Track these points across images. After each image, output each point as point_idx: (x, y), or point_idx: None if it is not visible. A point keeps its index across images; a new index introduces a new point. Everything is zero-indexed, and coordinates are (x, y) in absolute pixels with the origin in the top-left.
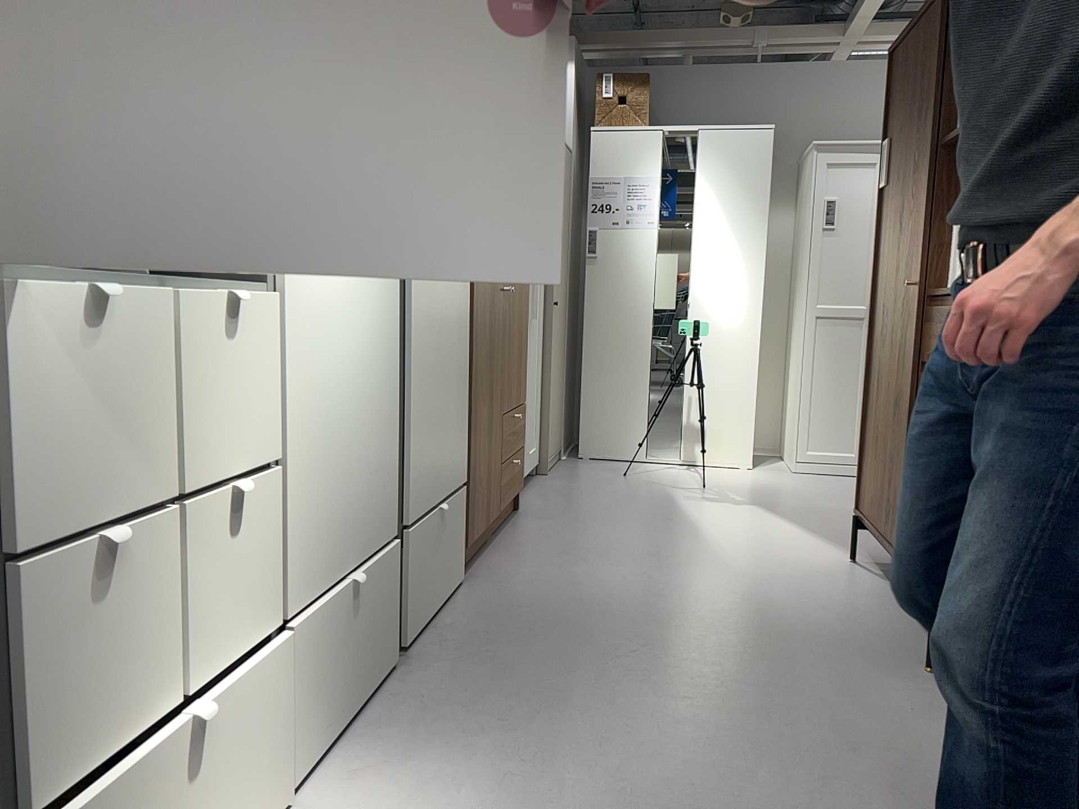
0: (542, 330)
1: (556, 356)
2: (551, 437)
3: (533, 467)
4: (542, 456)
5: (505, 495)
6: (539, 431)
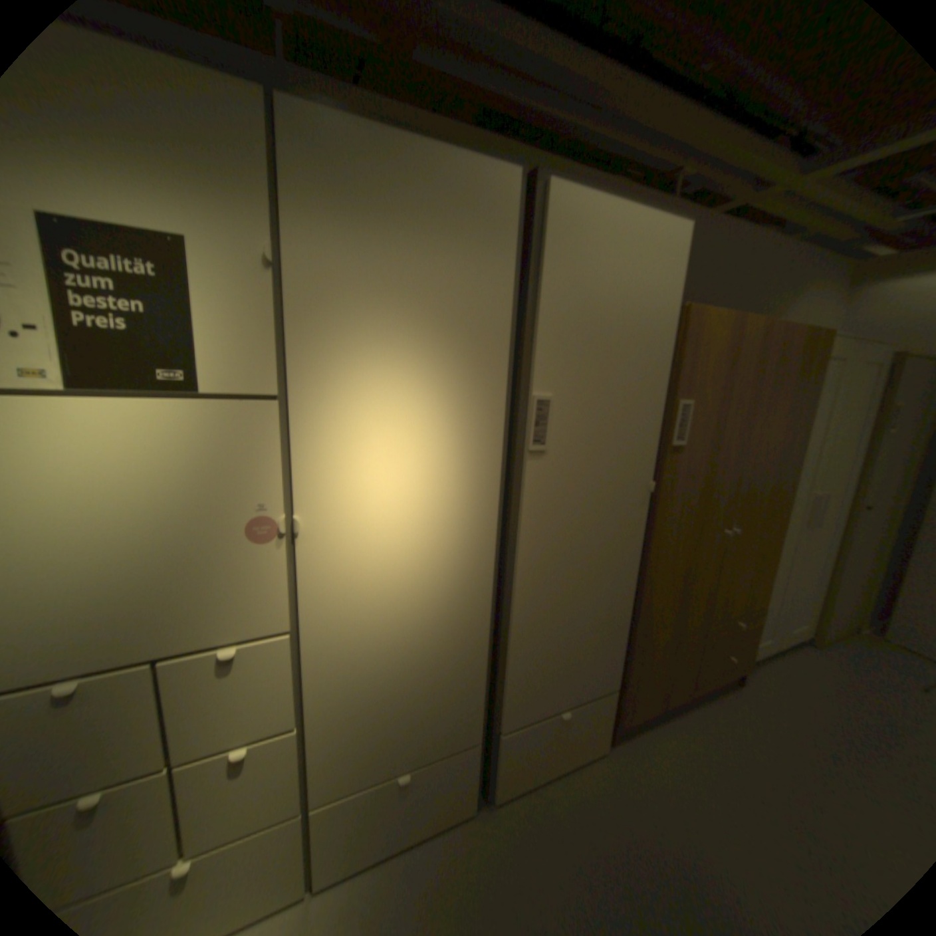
0: (842, 532)
1: (861, 554)
2: (838, 620)
3: (803, 643)
4: (821, 633)
5: (712, 685)
6: (819, 613)
